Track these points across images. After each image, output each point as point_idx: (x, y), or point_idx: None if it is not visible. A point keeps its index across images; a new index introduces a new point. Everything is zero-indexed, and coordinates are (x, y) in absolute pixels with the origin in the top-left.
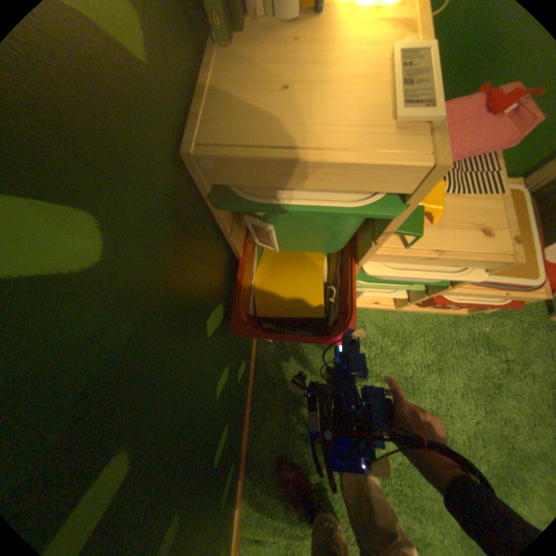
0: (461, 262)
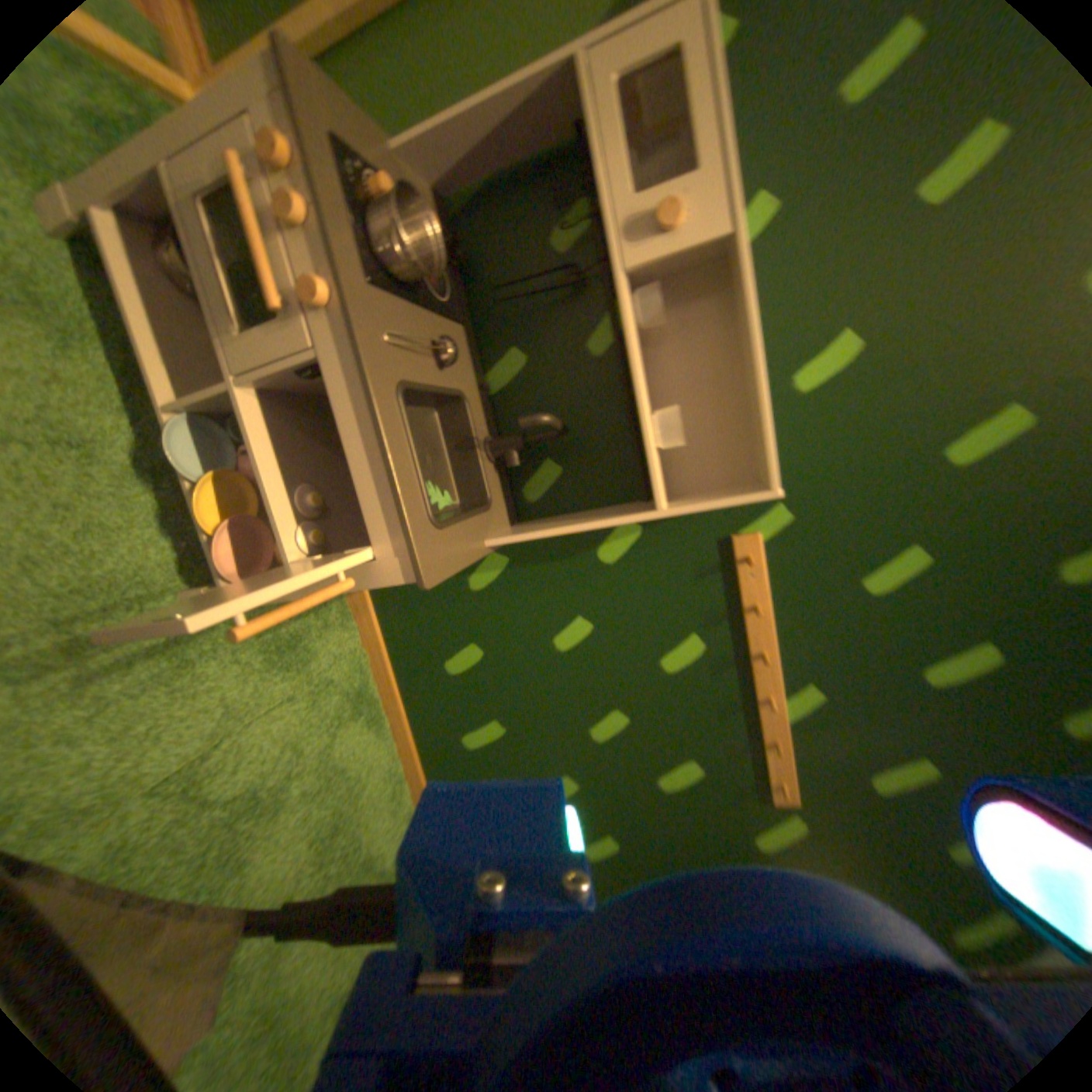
0: None
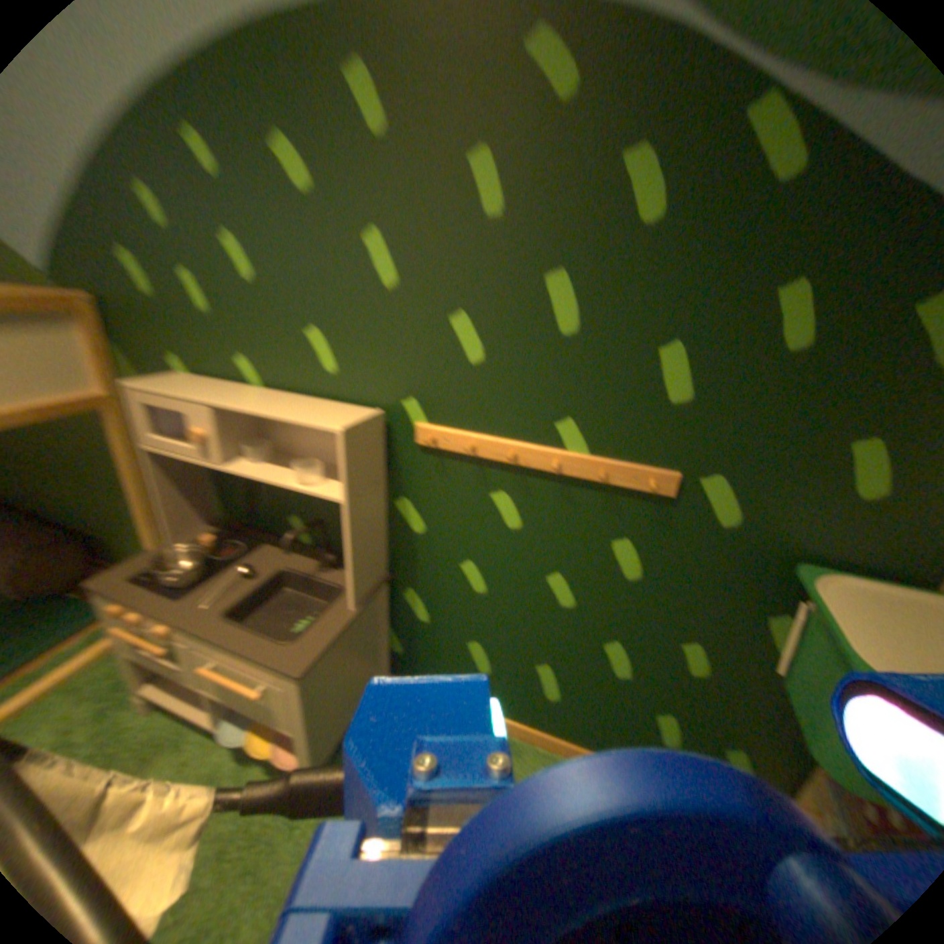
0: None
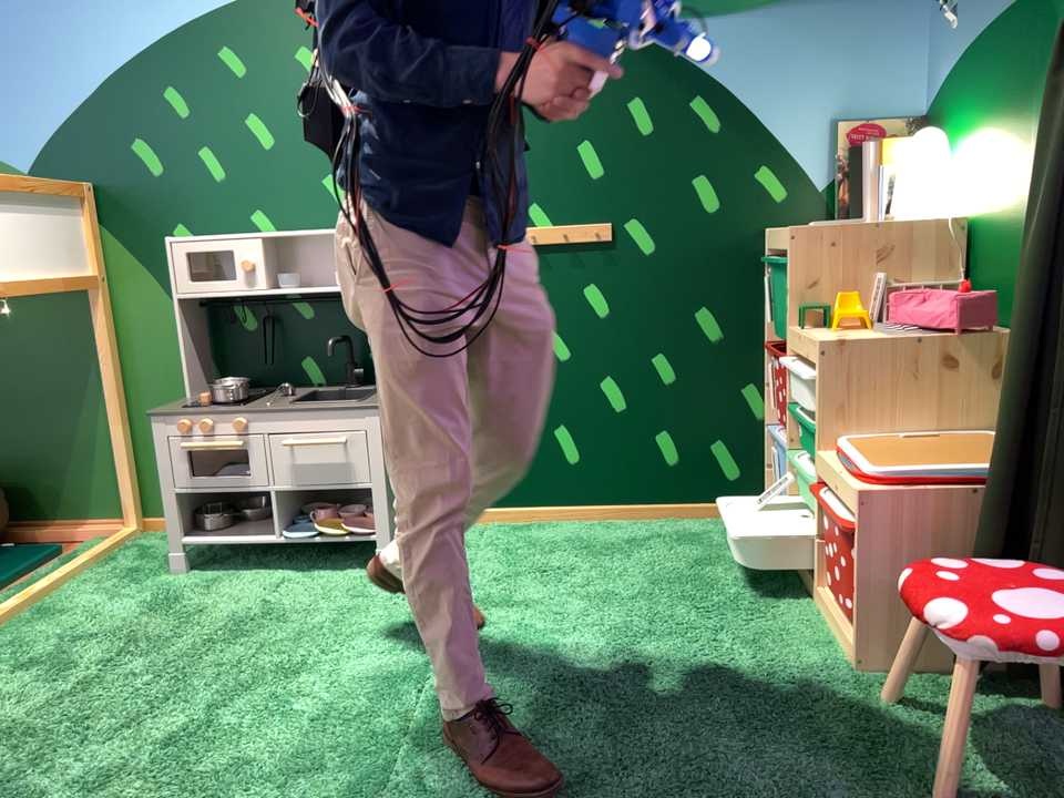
0: (800, 350)
